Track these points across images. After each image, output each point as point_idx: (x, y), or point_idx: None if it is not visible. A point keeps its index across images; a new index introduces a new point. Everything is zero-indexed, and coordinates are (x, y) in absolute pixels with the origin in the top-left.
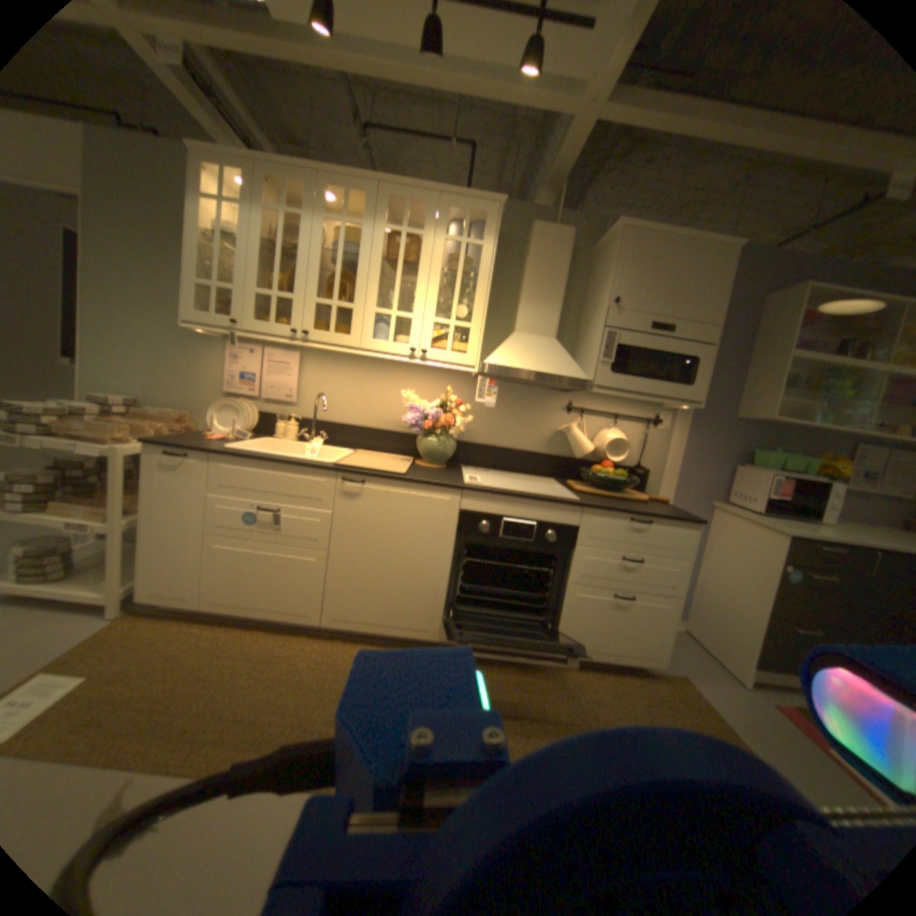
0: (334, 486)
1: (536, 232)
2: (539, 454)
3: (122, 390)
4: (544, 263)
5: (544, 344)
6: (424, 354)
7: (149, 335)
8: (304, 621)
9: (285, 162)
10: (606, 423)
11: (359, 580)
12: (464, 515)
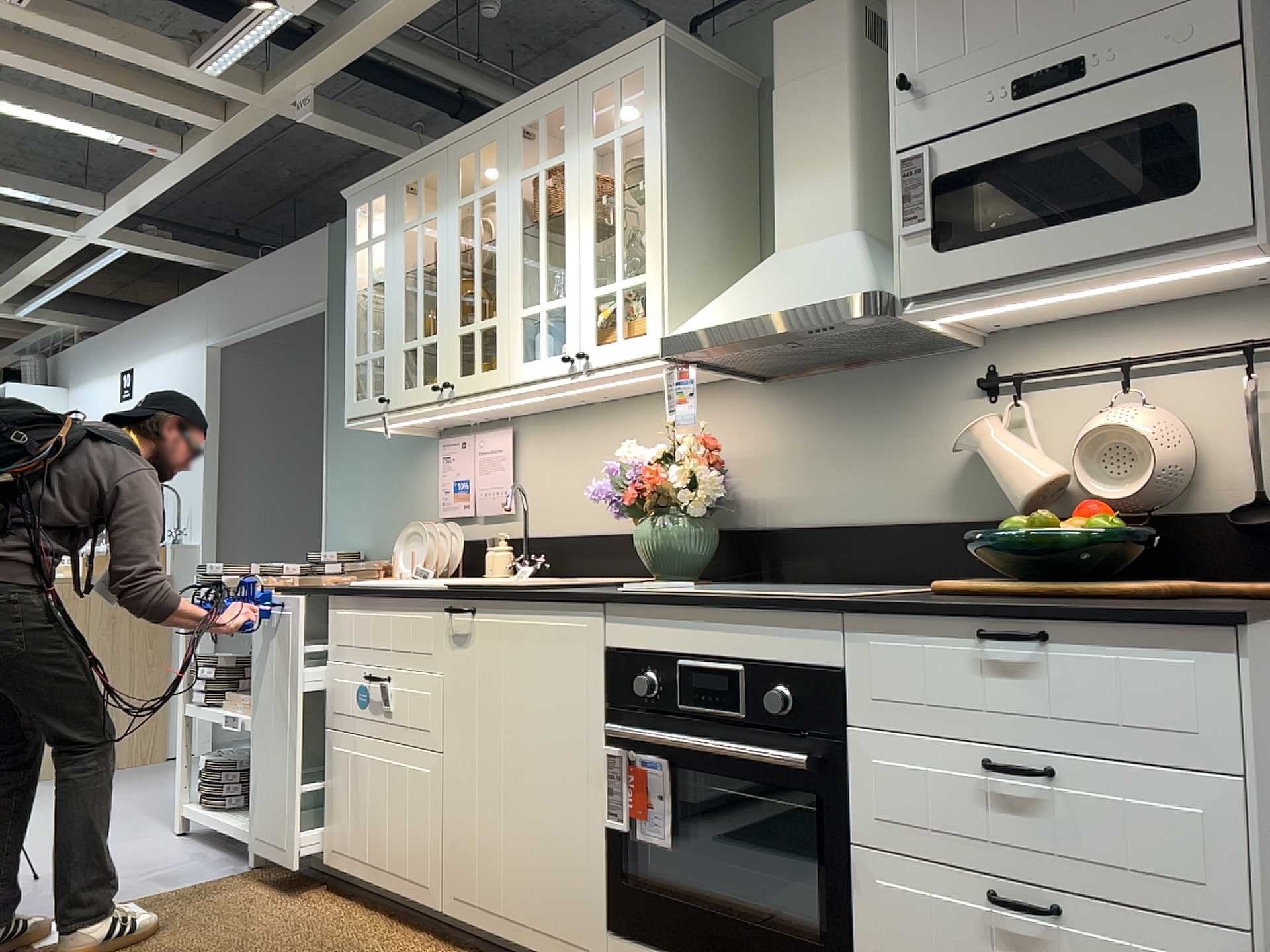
0: (442, 625)
1: (775, 42)
2: (939, 523)
3: (357, 543)
4: (800, 90)
5: (820, 251)
6: (587, 358)
7: (377, 457)
8: (424, 895)
9: (419, 158)
10: (1113, 393)
11: (483, 813)
12: (616, 661)
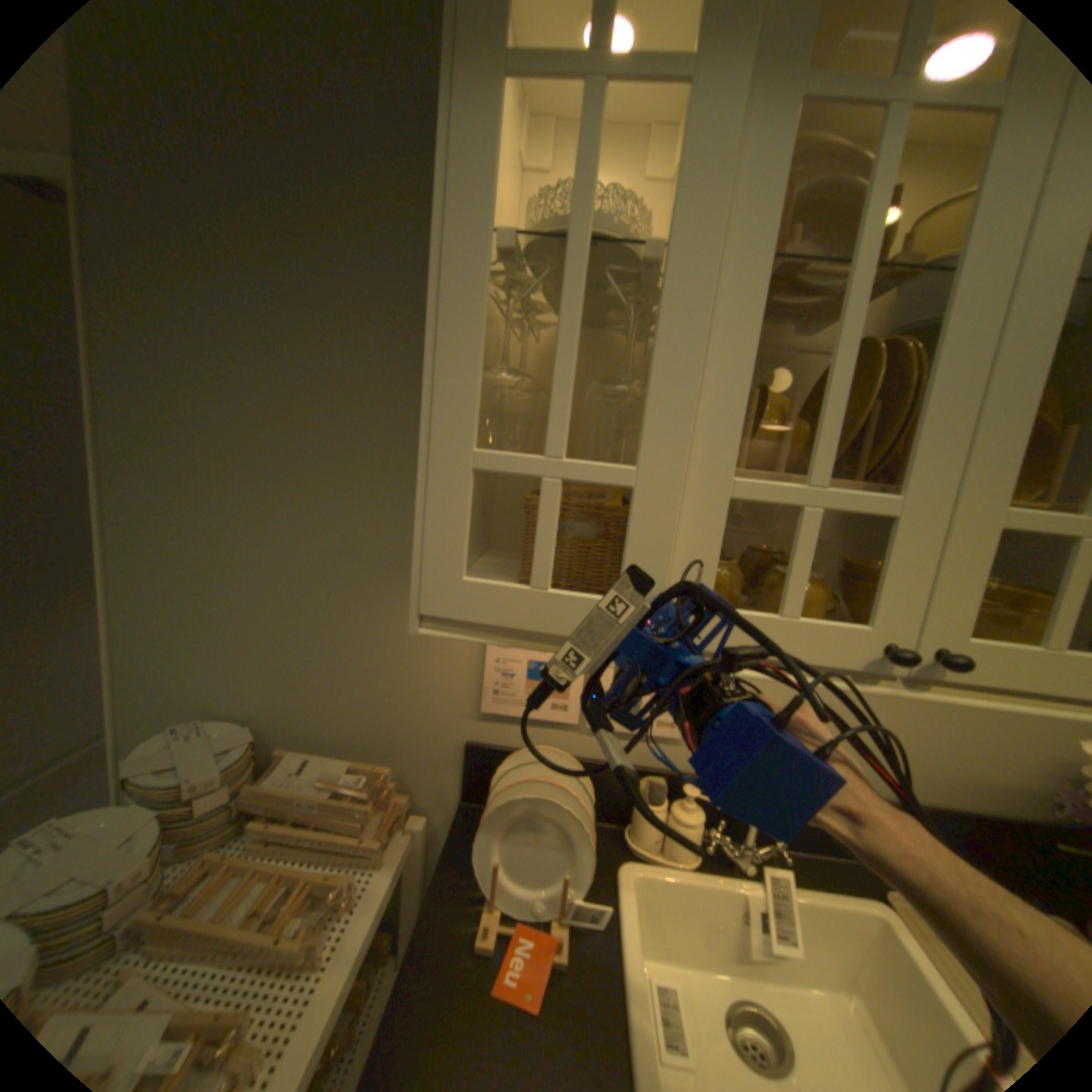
0: None
1: None
2: None
3: (221, 704)
4: None
5: None
6: None
7: (282, 563)
8: None
9: None
10: None
11: None
12: None
